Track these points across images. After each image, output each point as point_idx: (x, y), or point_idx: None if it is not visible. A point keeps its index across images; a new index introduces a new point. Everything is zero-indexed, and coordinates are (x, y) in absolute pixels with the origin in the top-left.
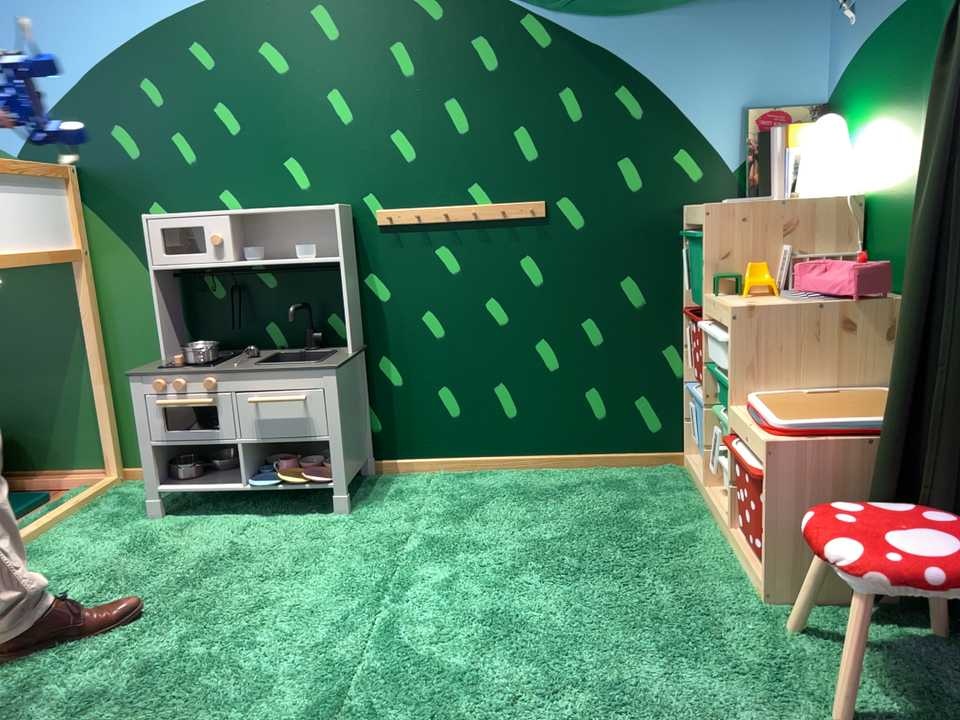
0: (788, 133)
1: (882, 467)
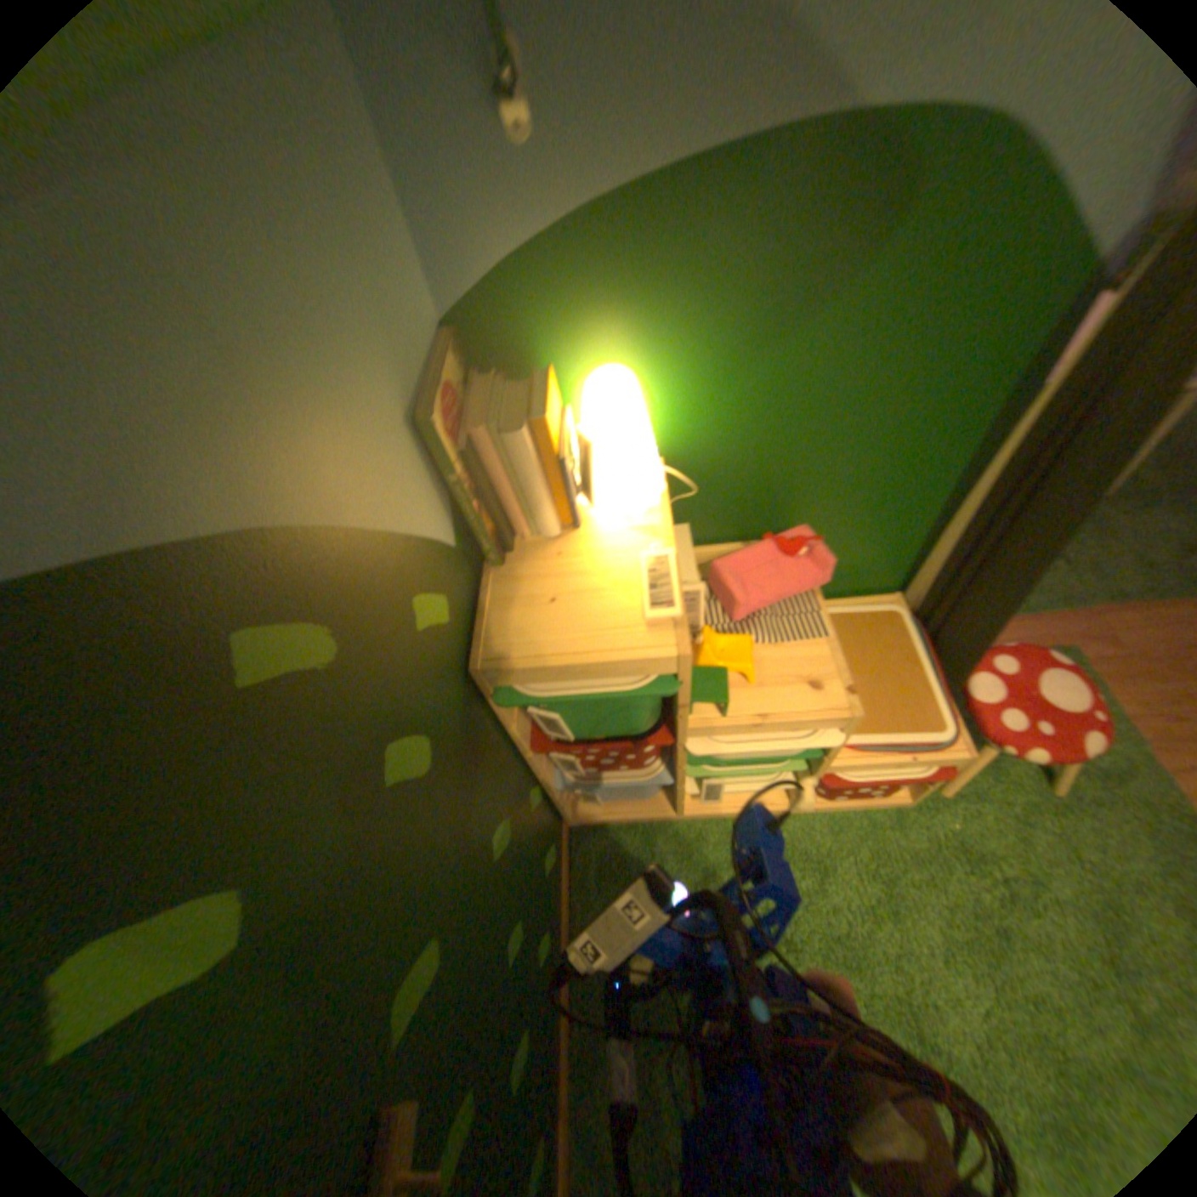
0: (548, 421)
1: (955, 673)
